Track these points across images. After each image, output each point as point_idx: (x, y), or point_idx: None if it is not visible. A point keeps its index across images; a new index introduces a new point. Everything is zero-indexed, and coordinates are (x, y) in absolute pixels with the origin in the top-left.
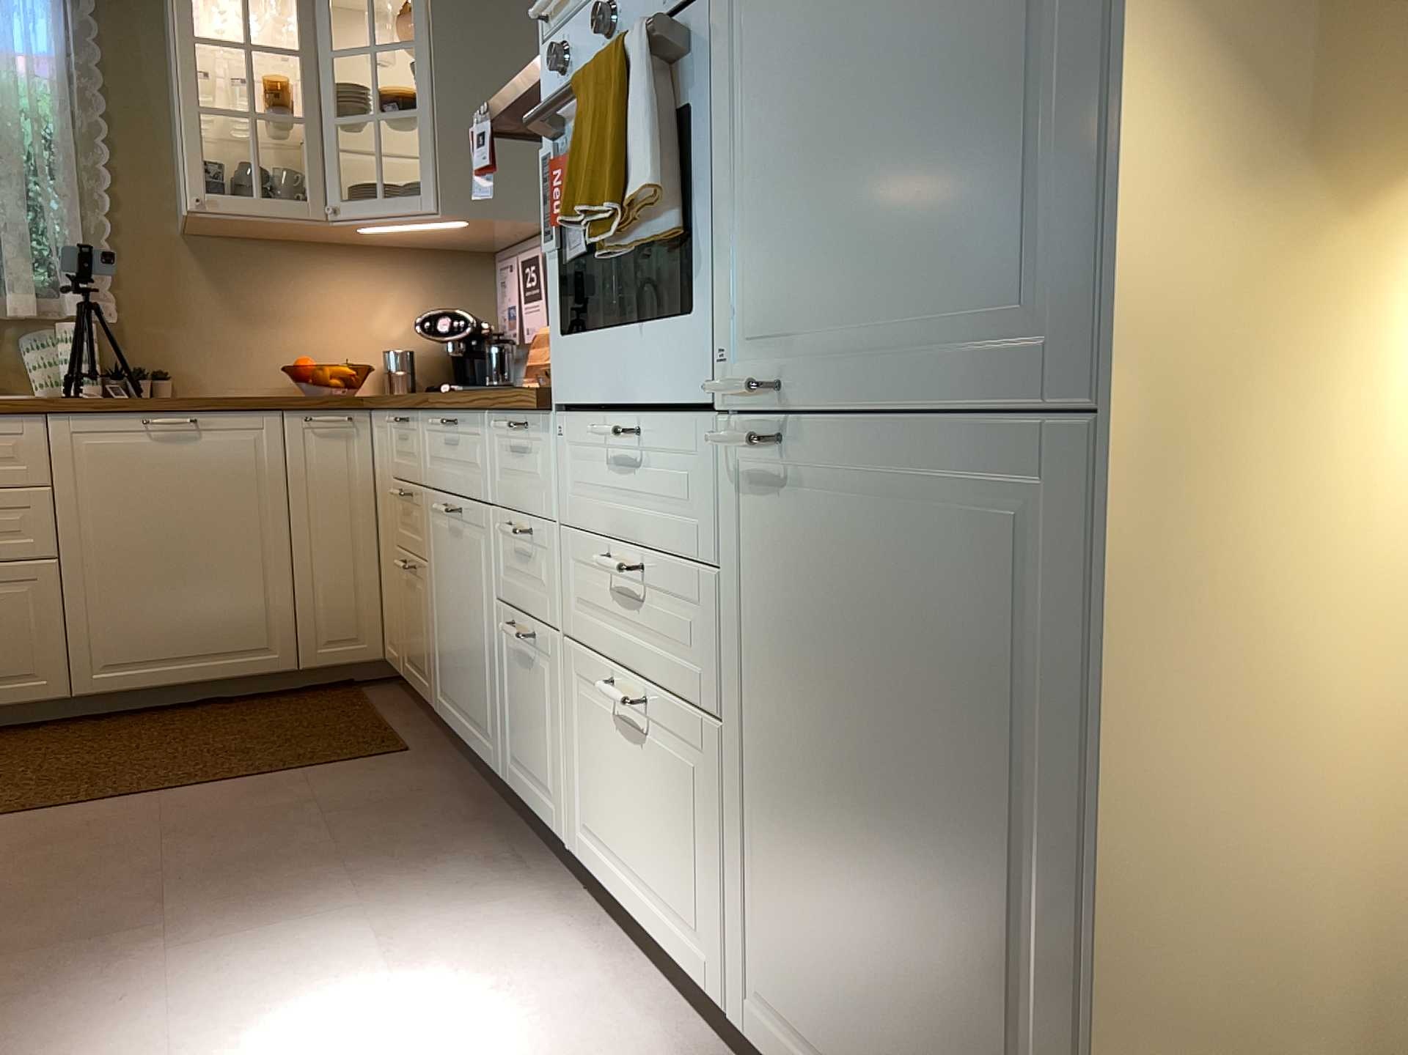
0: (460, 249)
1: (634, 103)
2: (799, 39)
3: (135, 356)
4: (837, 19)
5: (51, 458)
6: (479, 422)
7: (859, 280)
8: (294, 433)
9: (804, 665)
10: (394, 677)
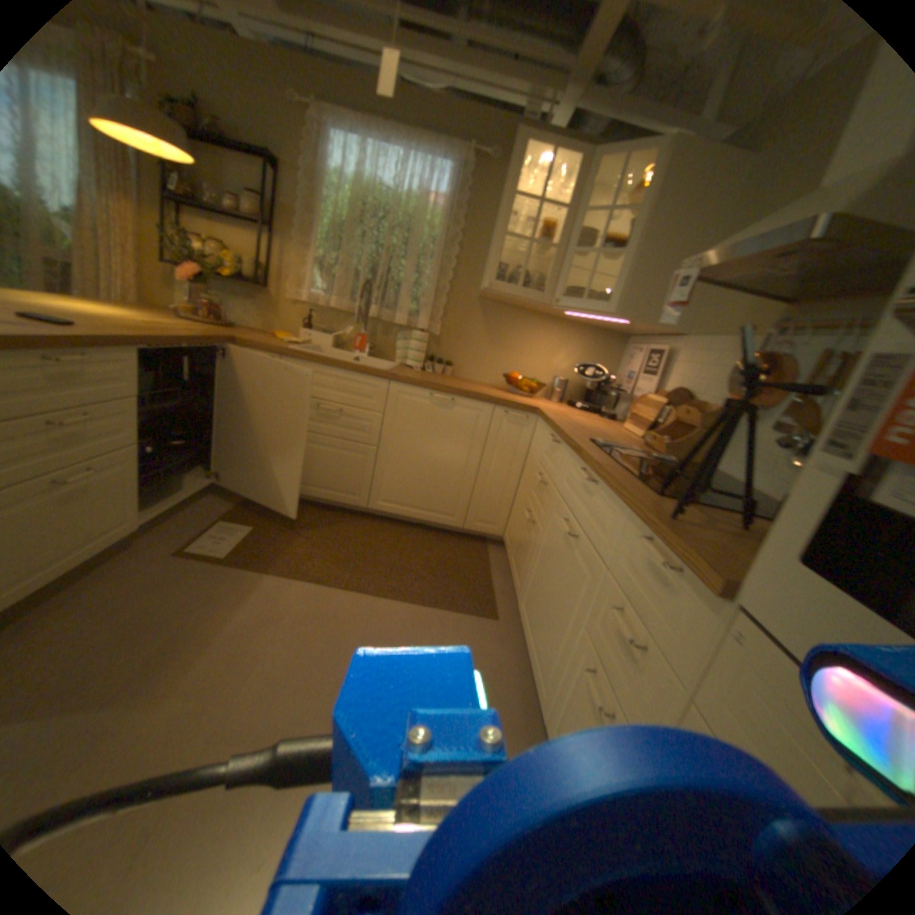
0: (612, 332)
1: None
2: None
3: (442, 353)
4: None
5: (388, 401)
6: (620, 506)
7: None
8: (498, 418)
9: None
10: (504, 543)
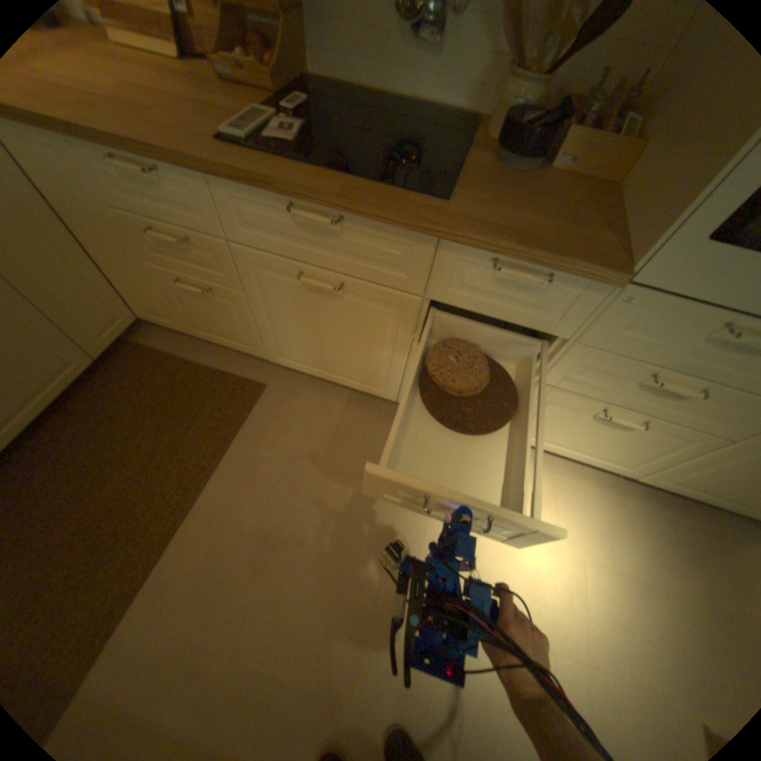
0: None
1: None
2: None
3: None
4: None
5: None
6: (413, 237)
7: None
8: None
9: None
10: (133, 318)
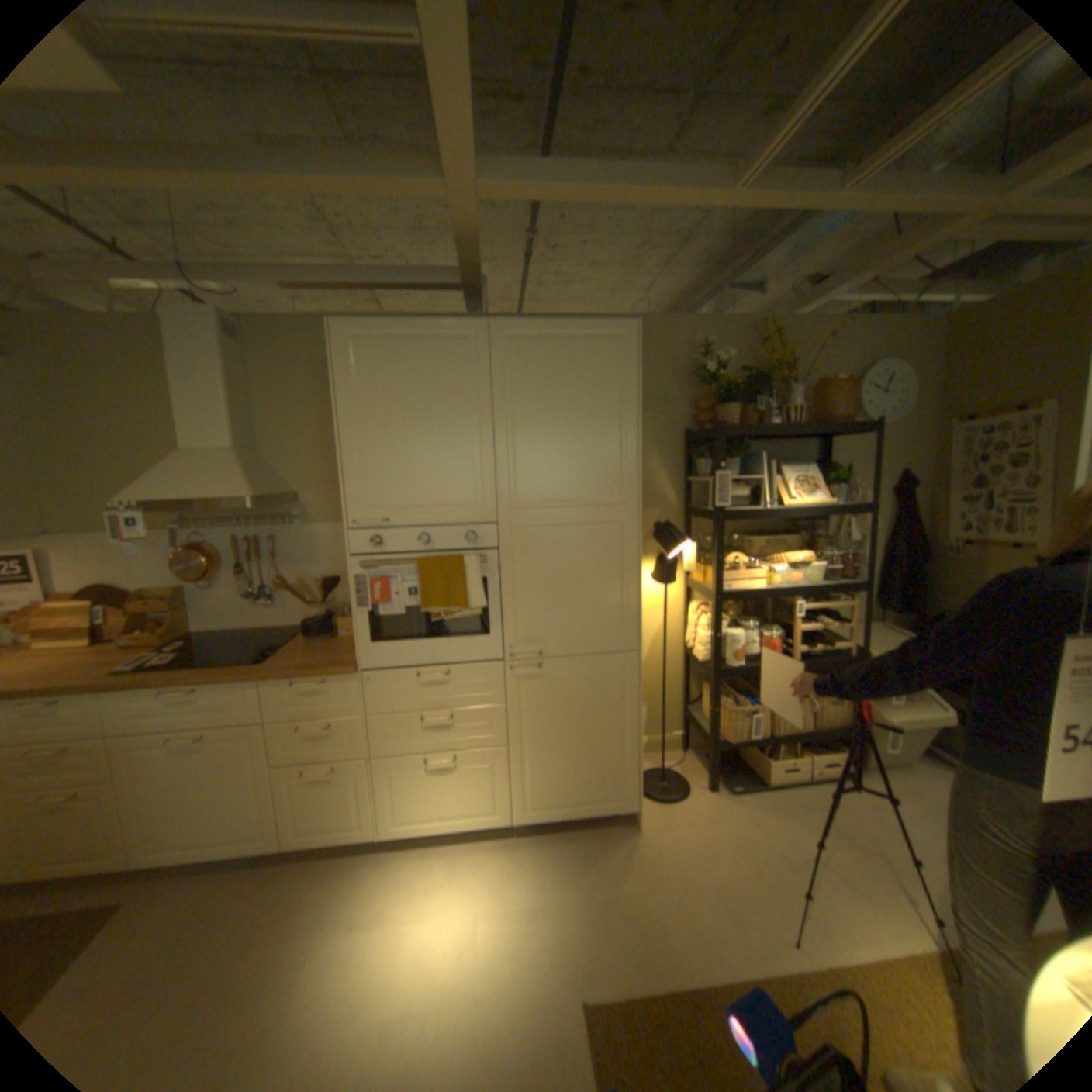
0: None
1: (469, 580)
2: (539, 573)
3: None
4: (554, 572)
5: None
6: (241, 688)
7: (565, 628)
8: None
9: (544, 716)
10: None
